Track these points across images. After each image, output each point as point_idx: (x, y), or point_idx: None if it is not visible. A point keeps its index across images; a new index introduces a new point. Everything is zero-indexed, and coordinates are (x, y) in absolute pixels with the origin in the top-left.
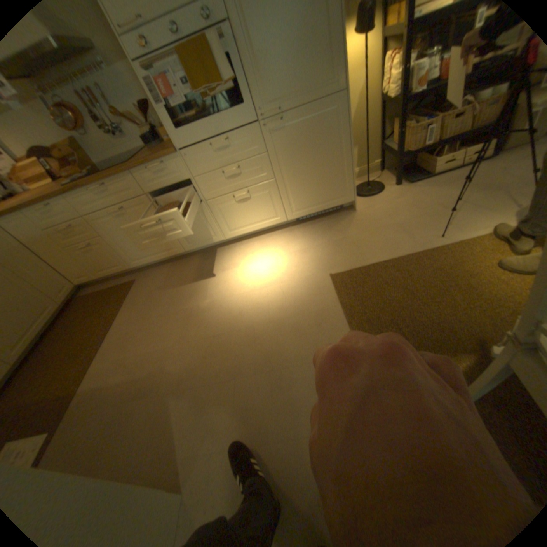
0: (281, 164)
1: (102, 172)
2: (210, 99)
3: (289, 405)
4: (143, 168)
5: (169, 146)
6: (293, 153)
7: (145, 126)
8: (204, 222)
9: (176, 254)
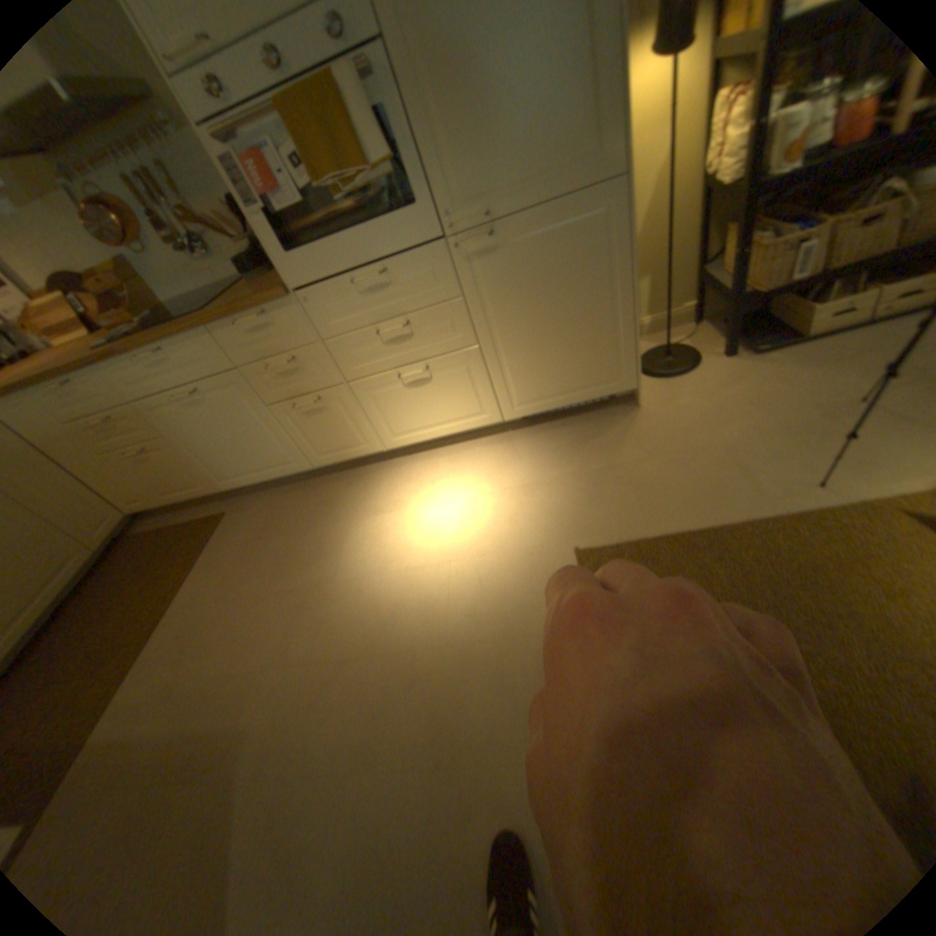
0: (490, 319)
1: (157, 329)
2: (347, 198)
3: (461, 863)
4: (228, 324)
5: (277, 282)
6: (513, 299)
7: (242, 241)
8: (345, 419)
9: (297, 473)
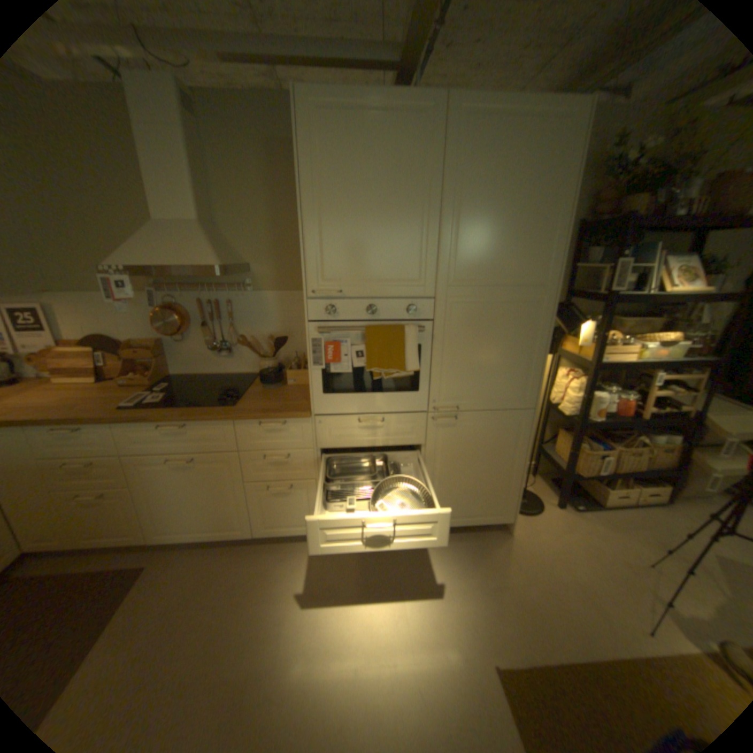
0: (437, 463)
1: (191, 410)
2: (382, 380)
3: None
4: (254, 423)
5: (302, 404)
6: (455, 455)
7: (269, 361)
8: (302, 505)
9: (235, 539)
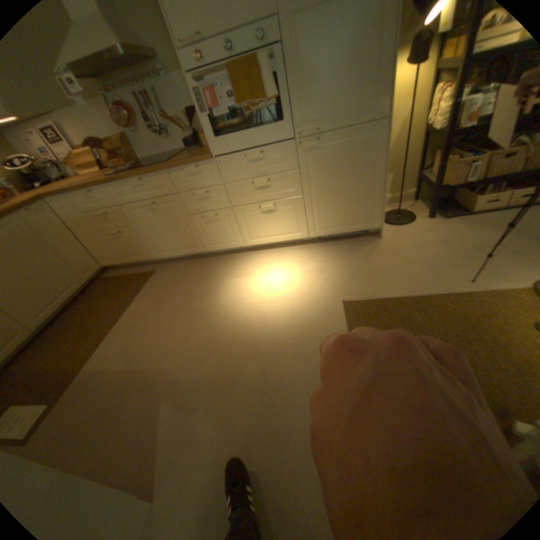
0: (311, 182)
1: (142, 168)
2: (252, 114)
3: (277, 433)
4: (179, 169)
5: (207, 152)
6: (324, 173)
7: (189, 131)
8: (227, 227)
9: (197, 253)
